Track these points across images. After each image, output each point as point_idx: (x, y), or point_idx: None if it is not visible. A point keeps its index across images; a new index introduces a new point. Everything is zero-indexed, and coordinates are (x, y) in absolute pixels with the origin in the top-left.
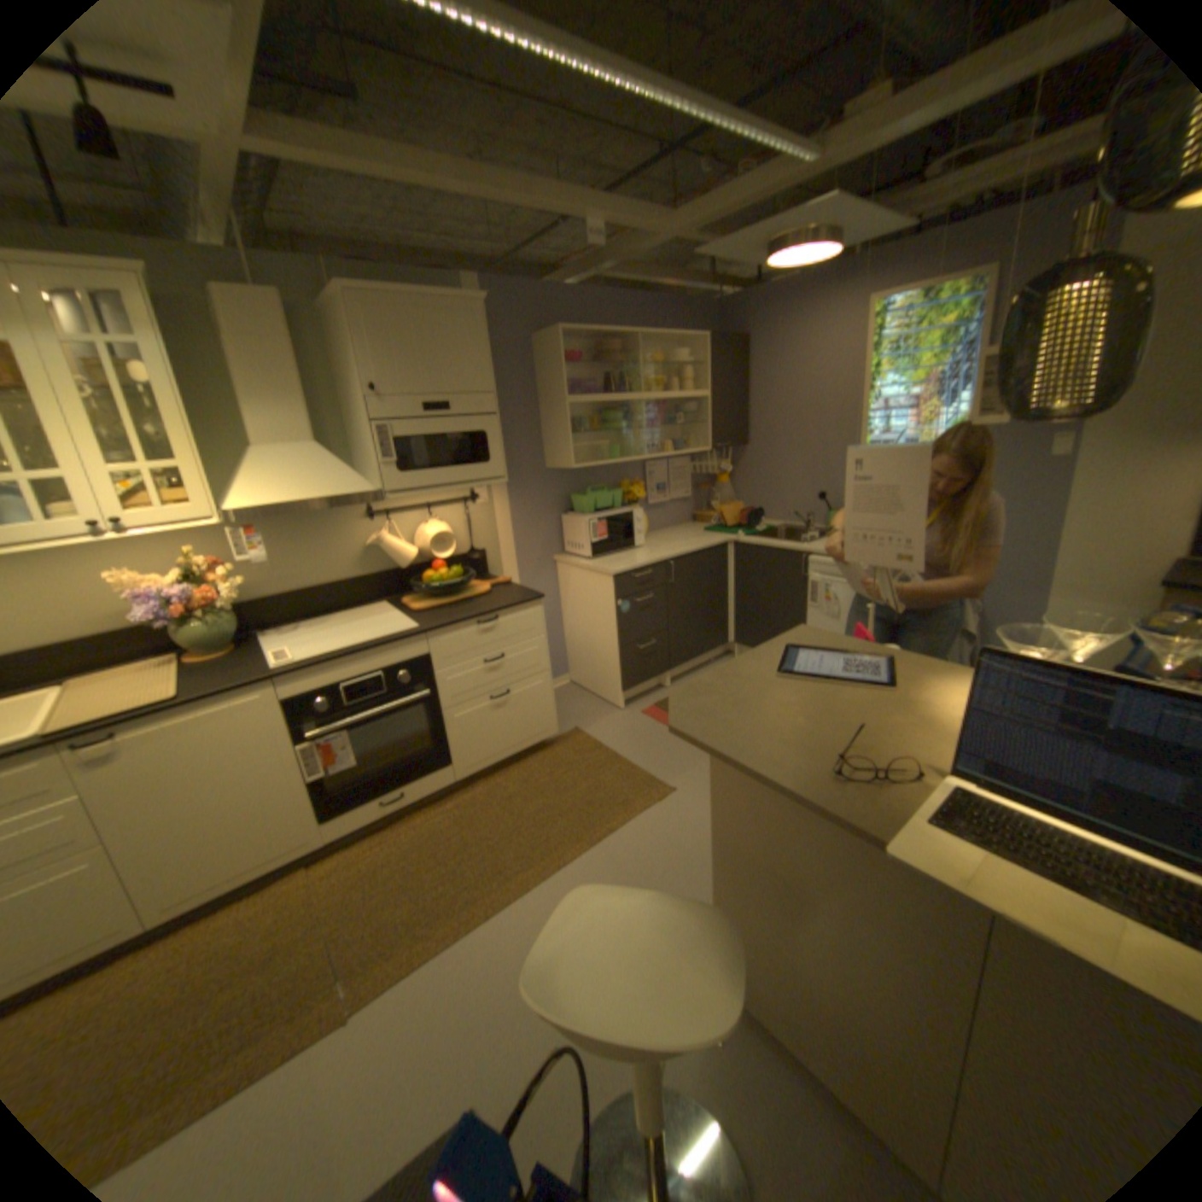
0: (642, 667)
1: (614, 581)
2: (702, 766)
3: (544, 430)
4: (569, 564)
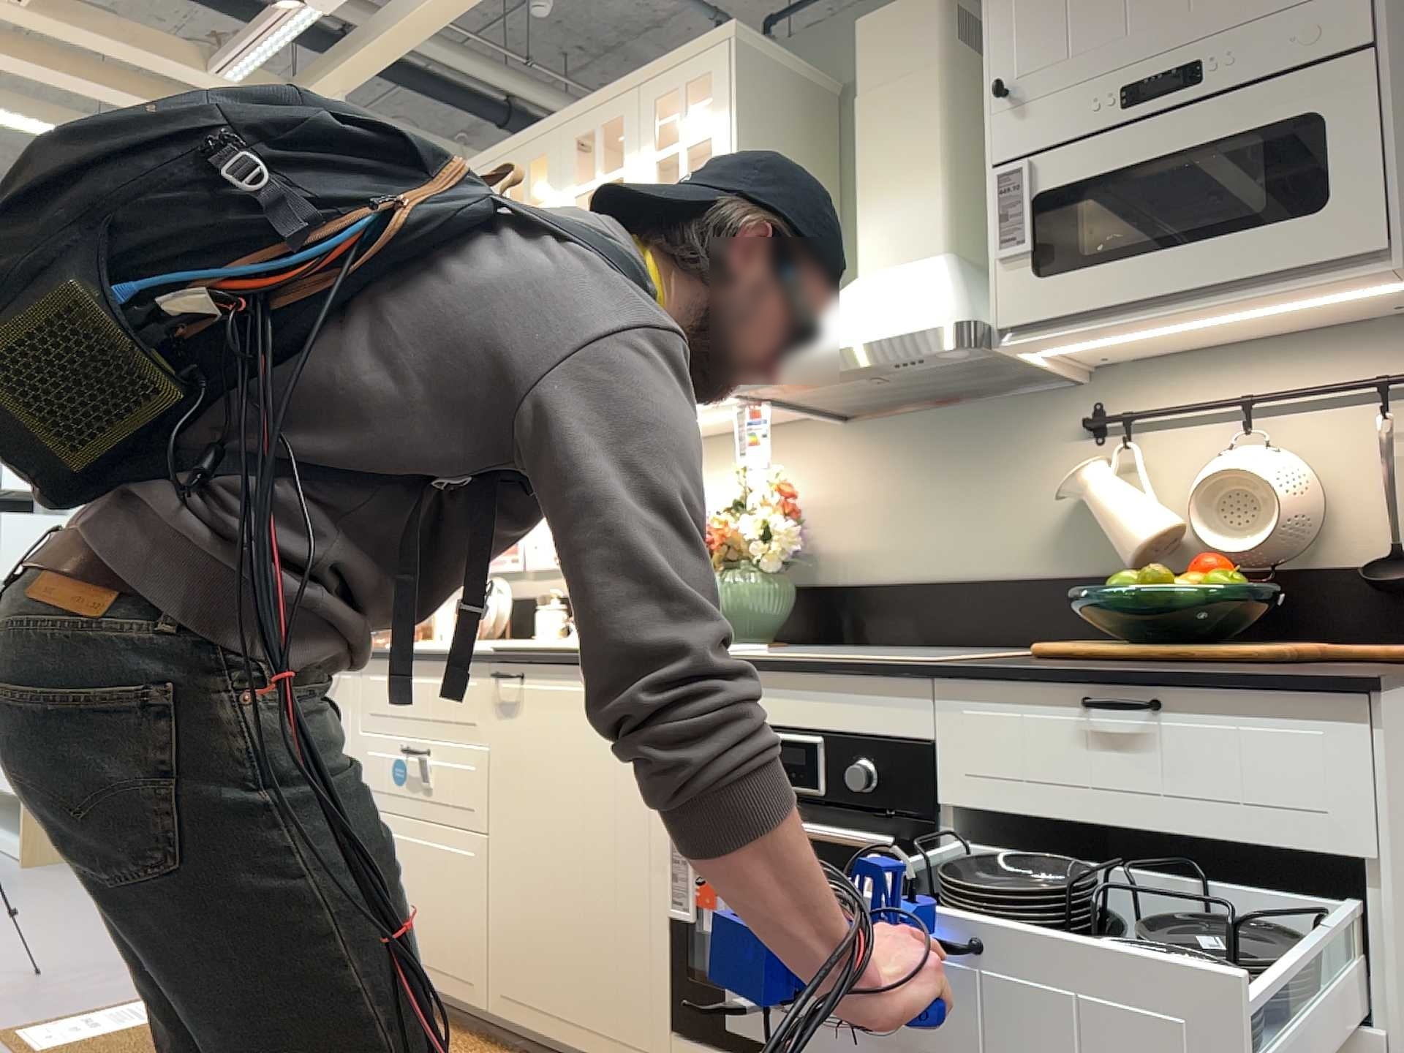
0: None
1: None
2: None
3: None
4: None
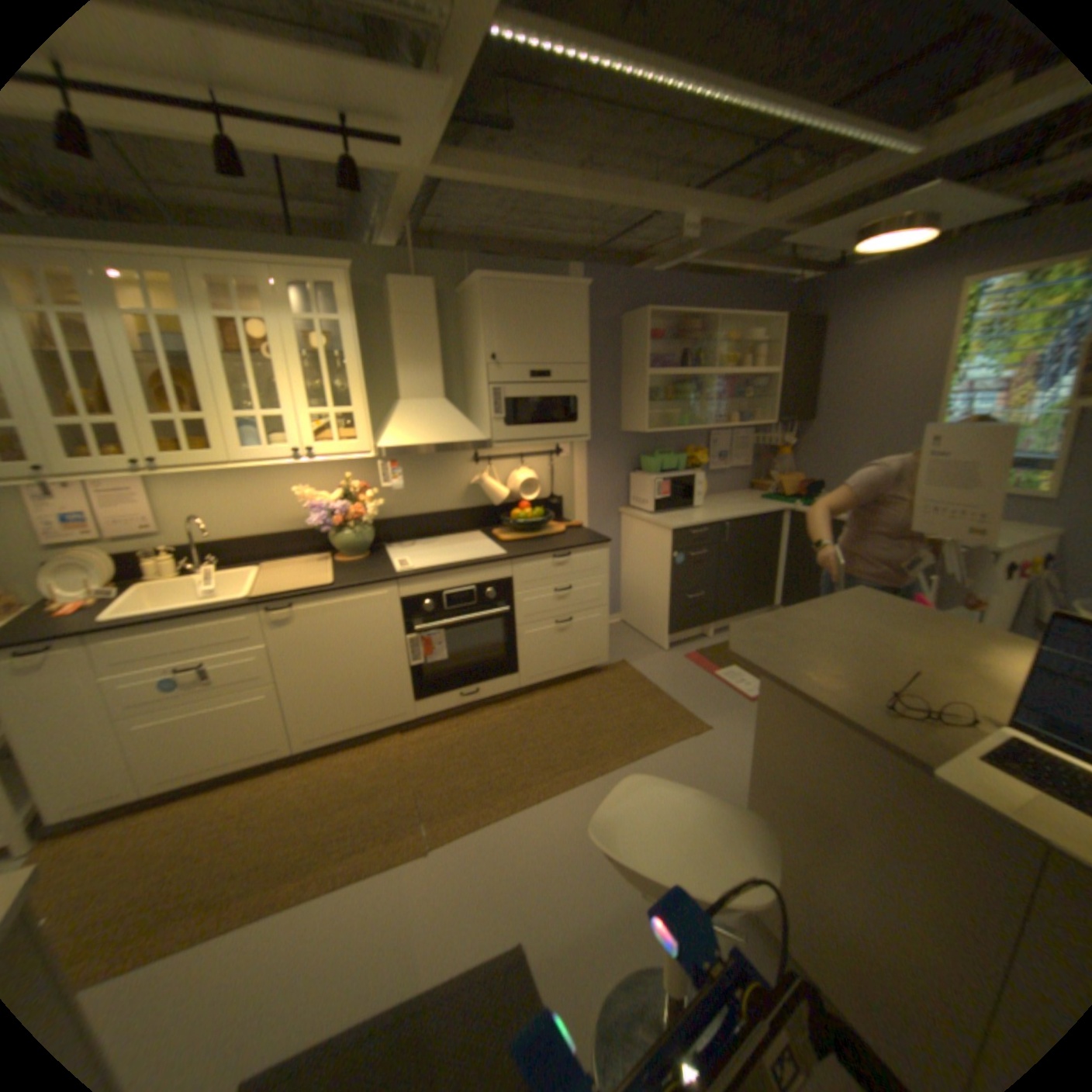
0: (689, 615)
1: (673, 534)
2: (739, 711)
3: (623, 397)
4: (632, 516)
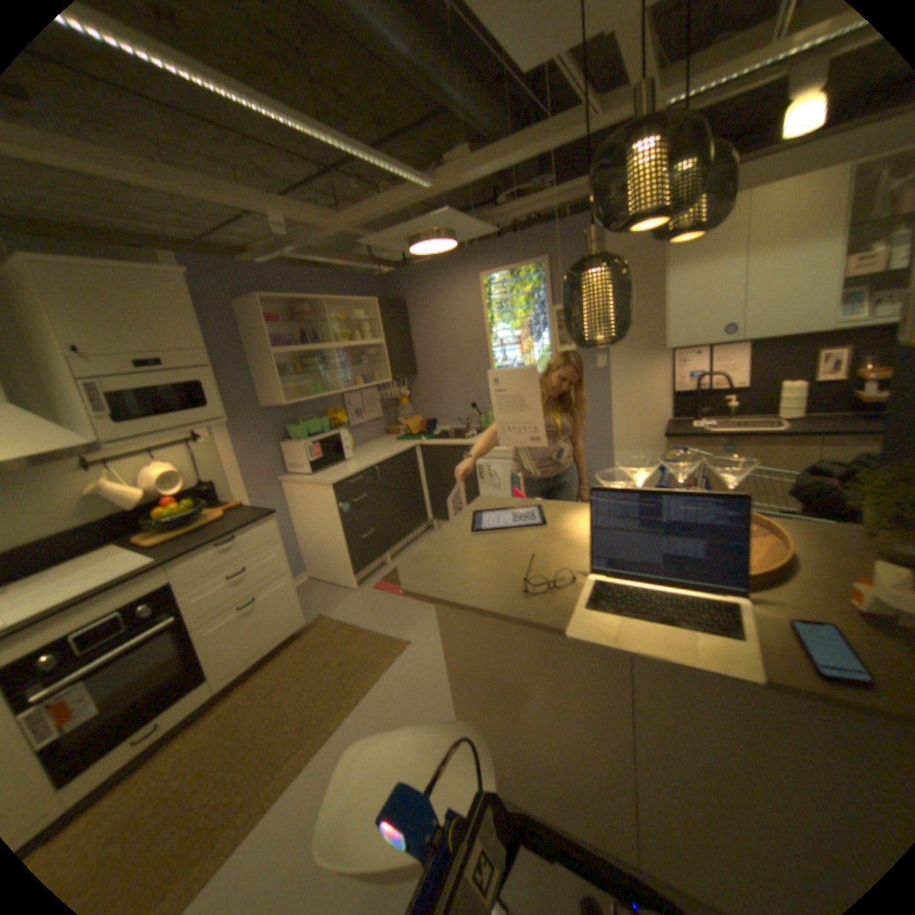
0: (367, 552)
1: (334, 489)
2: (426, 617)
3: (255, 376)
4: (294, 481)
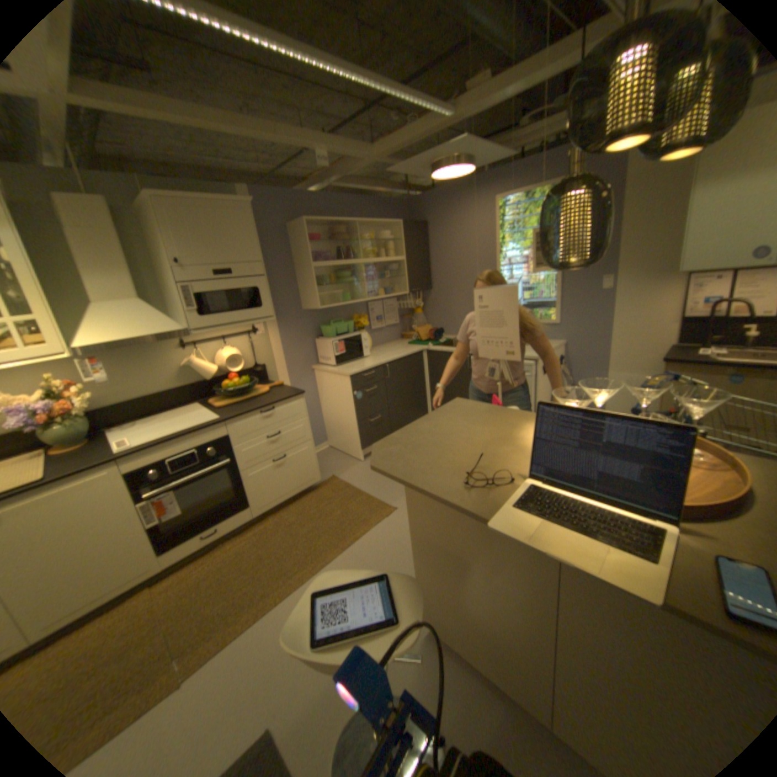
0: (373, 433)
1: (350, 379)
2: None
3: (298, 284)
4: (321, 370)
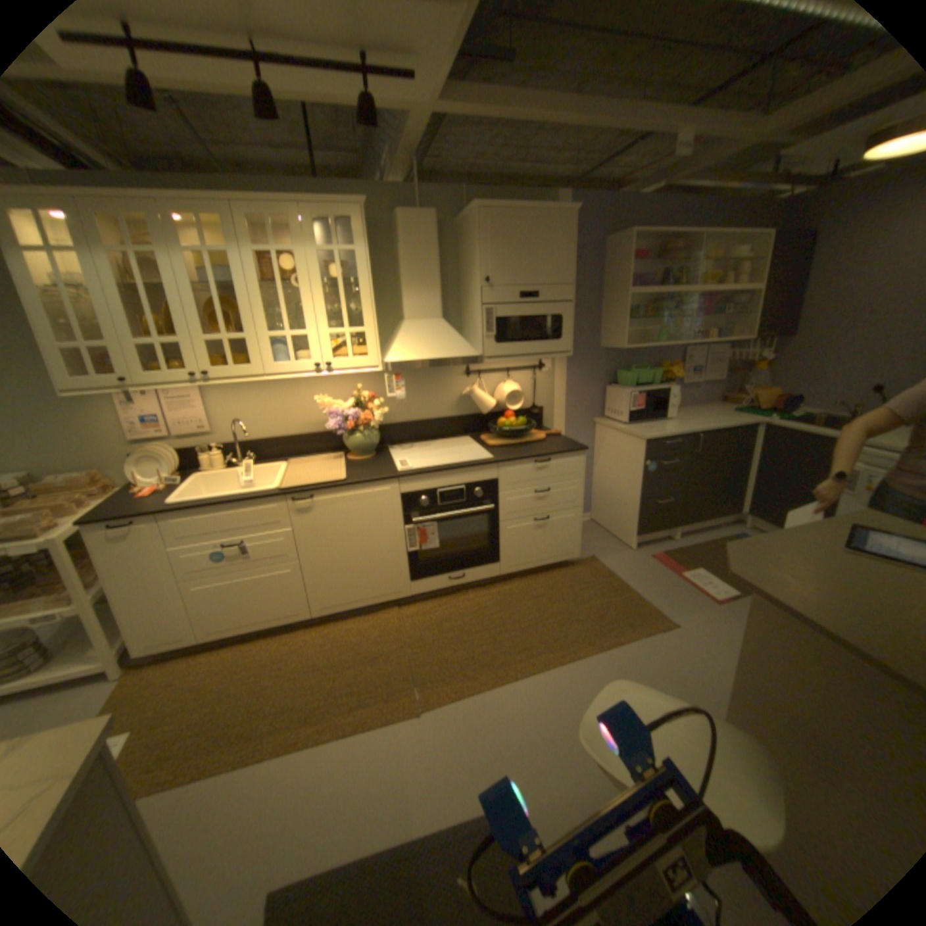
0: (659, 518)
1: (647, 443)
2: (707, 612)
3: (604, 315)
4: (608, 425)
